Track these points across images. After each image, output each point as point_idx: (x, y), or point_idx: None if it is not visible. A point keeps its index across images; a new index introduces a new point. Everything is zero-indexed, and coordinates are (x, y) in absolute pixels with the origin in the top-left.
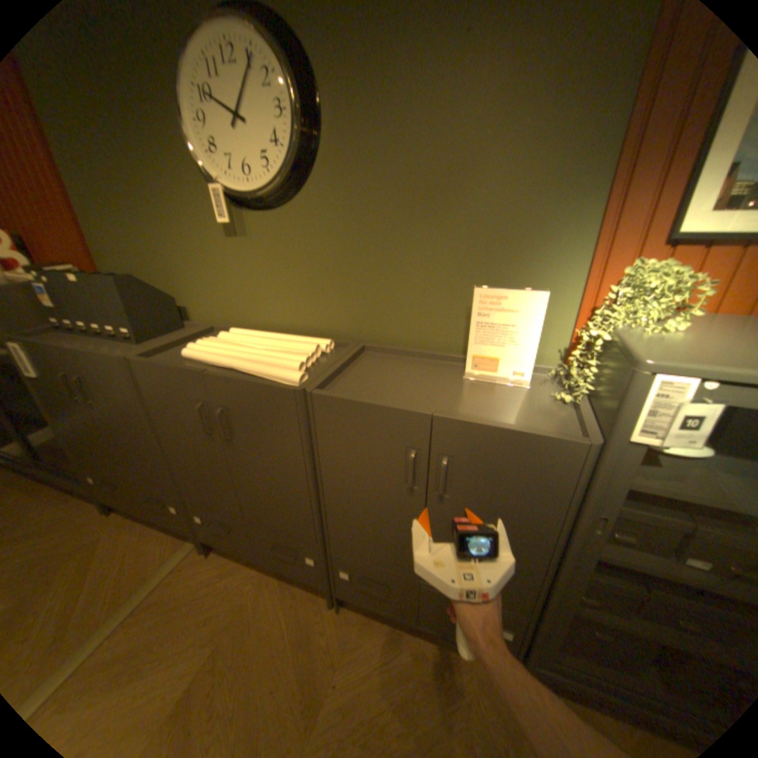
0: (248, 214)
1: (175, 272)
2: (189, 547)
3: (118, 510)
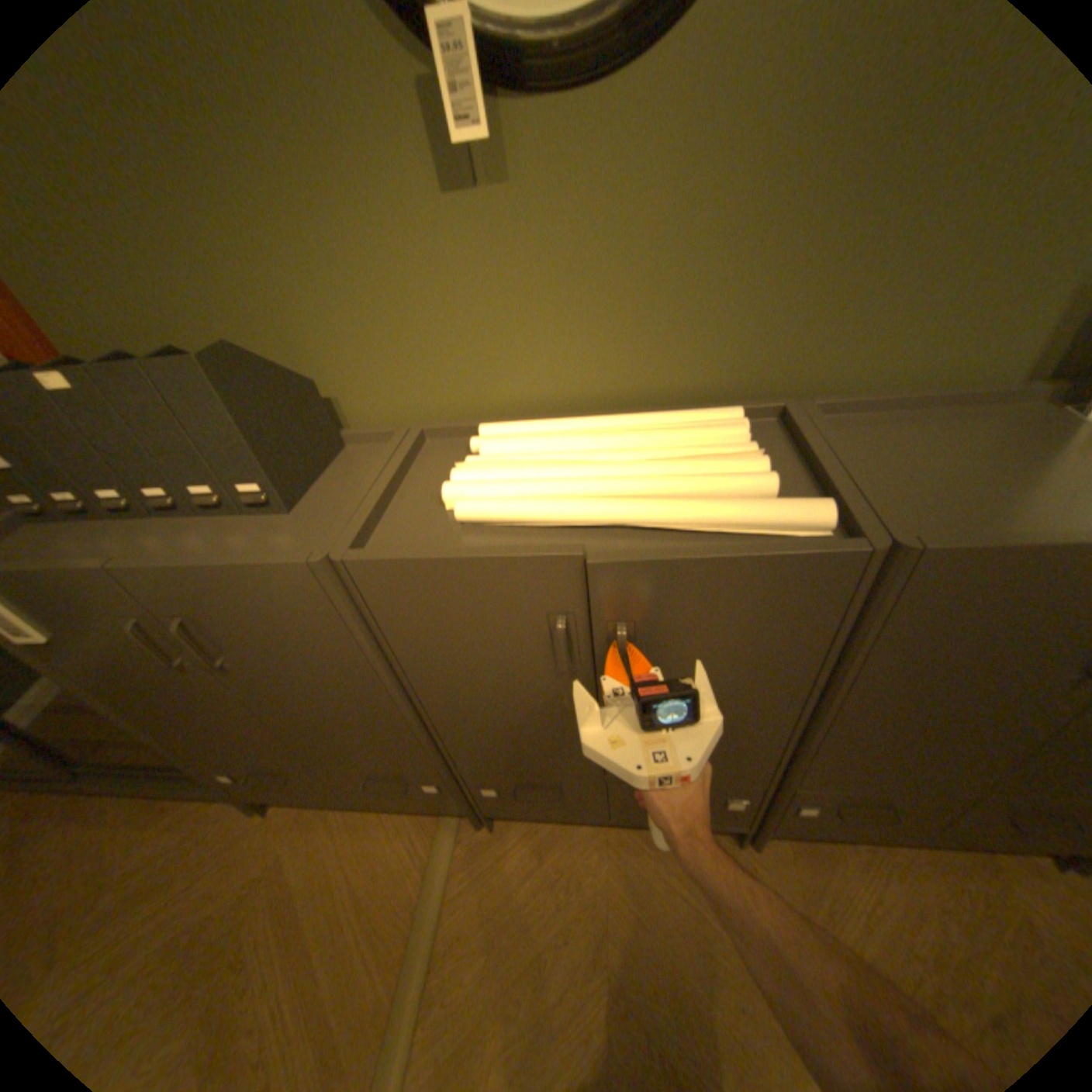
0: (521, 111)
1: (301, 318)
2: (456, 822)
3: (299, 805)
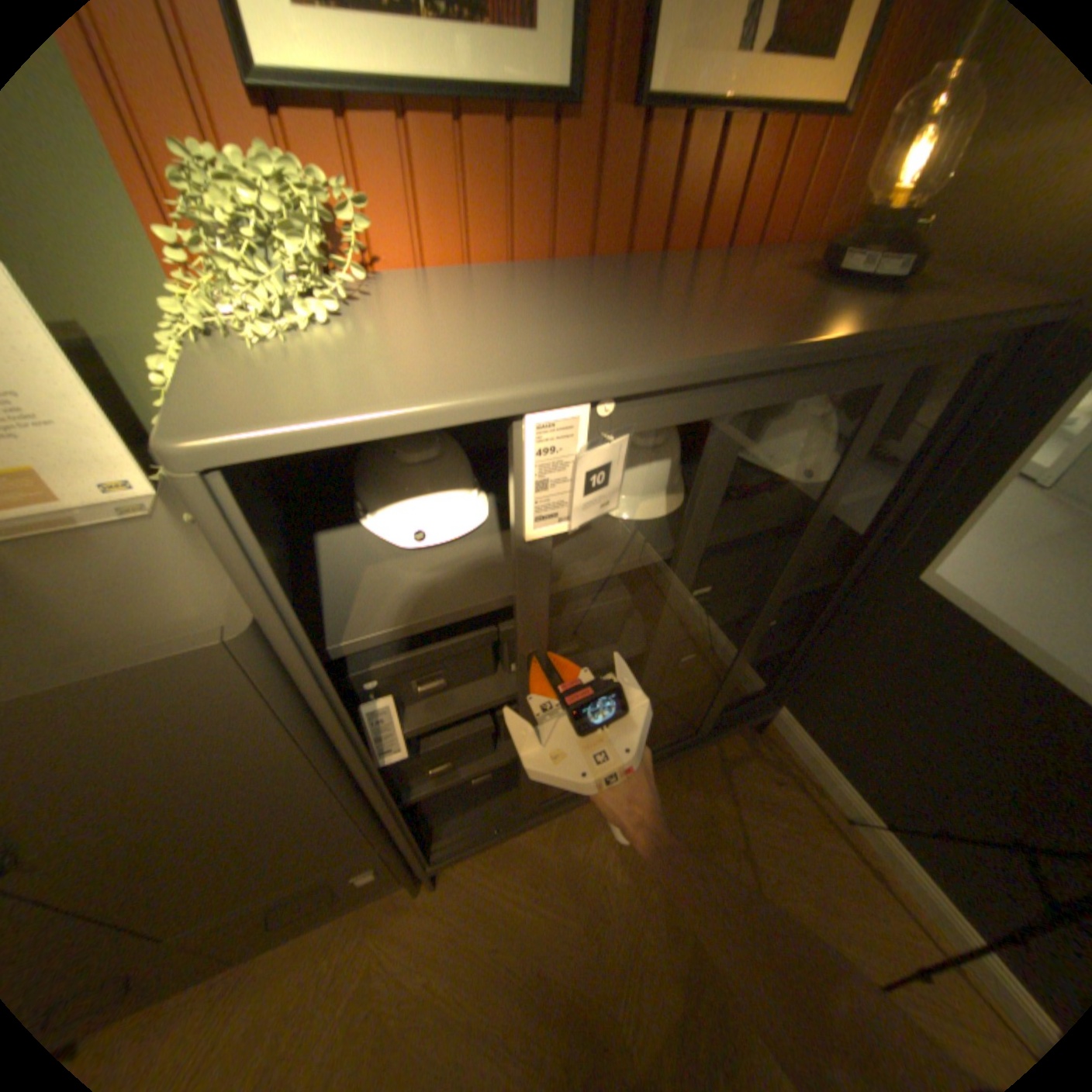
0: None
1: None
2: None
3: None
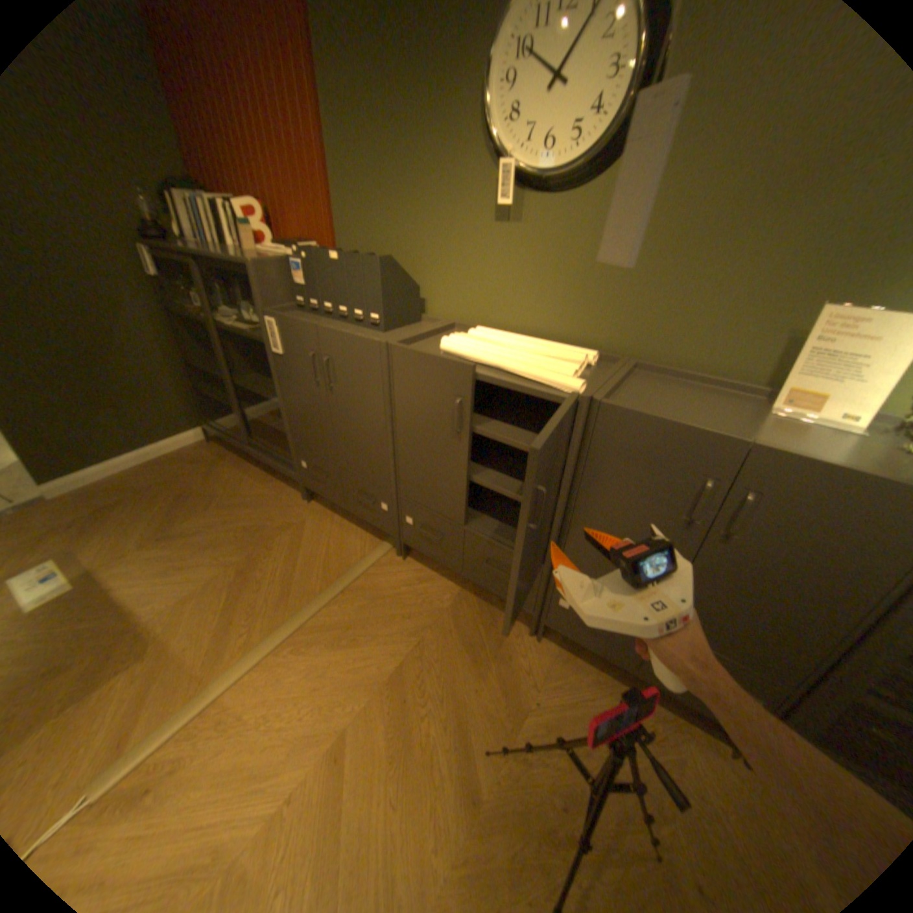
0: (533, 197)
1: (426, 260)
2: (390, 547)
3: (327, 498)
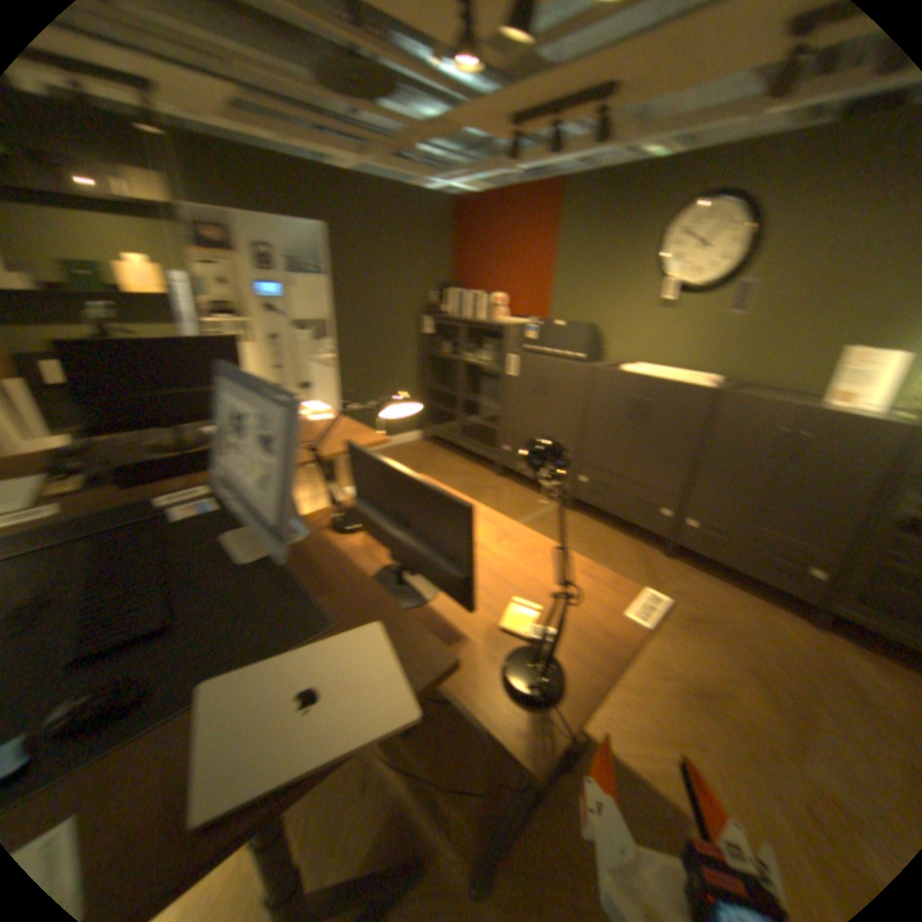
0: (687, 296)
1: (613, 327)
2: None
3: (519, 472)
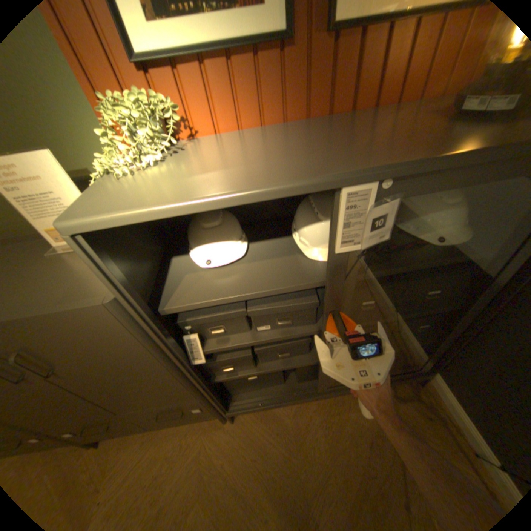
0: None
1: None
2: None
3: None
